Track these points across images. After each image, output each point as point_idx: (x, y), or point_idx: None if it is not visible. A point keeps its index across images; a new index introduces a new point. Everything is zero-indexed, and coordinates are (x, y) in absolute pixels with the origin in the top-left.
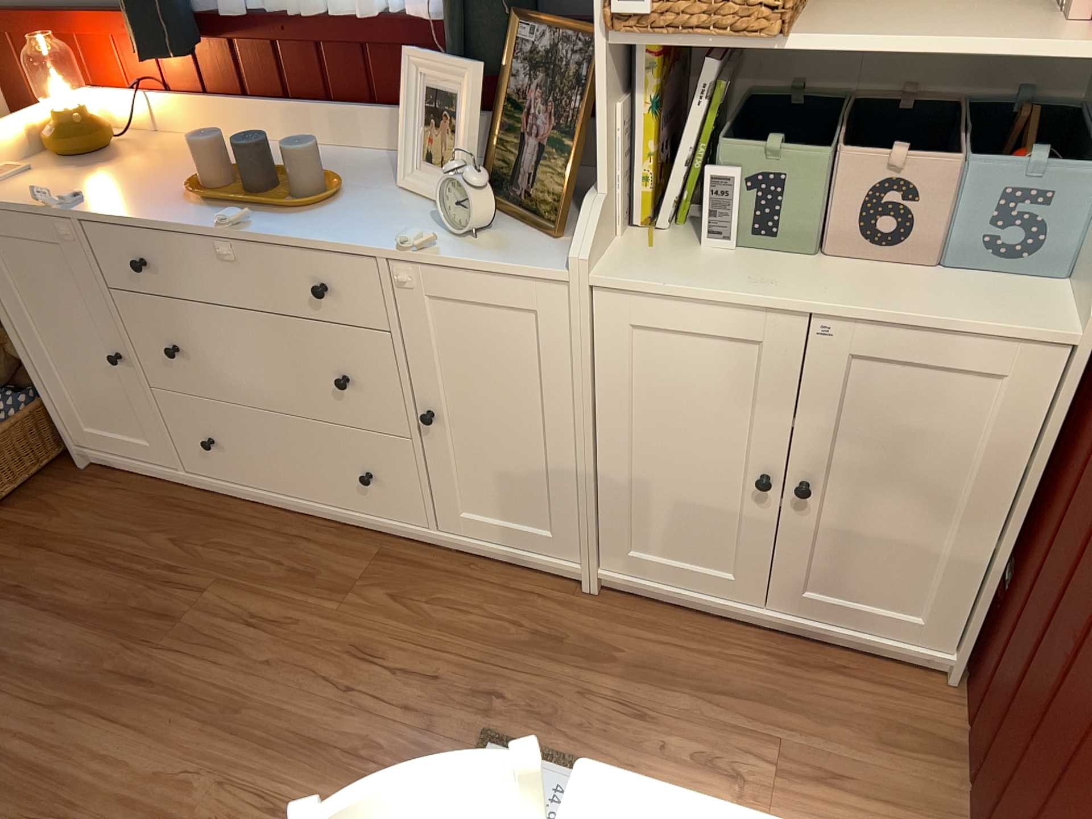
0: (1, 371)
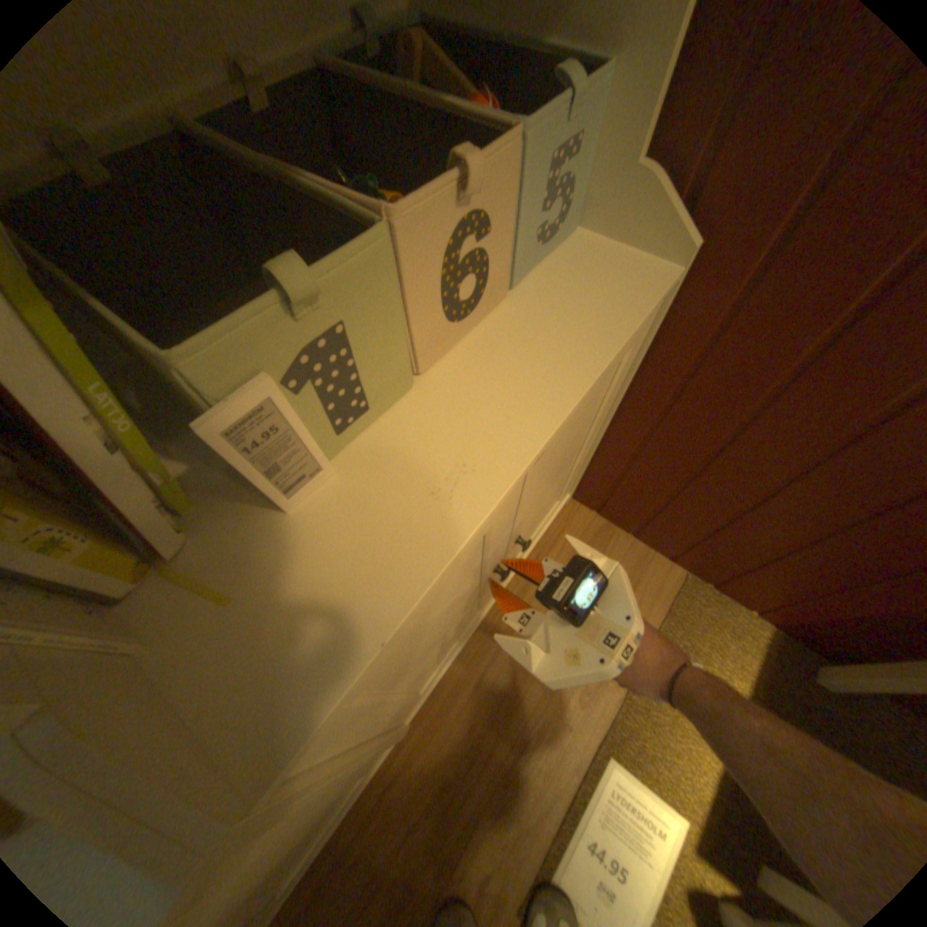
0: None
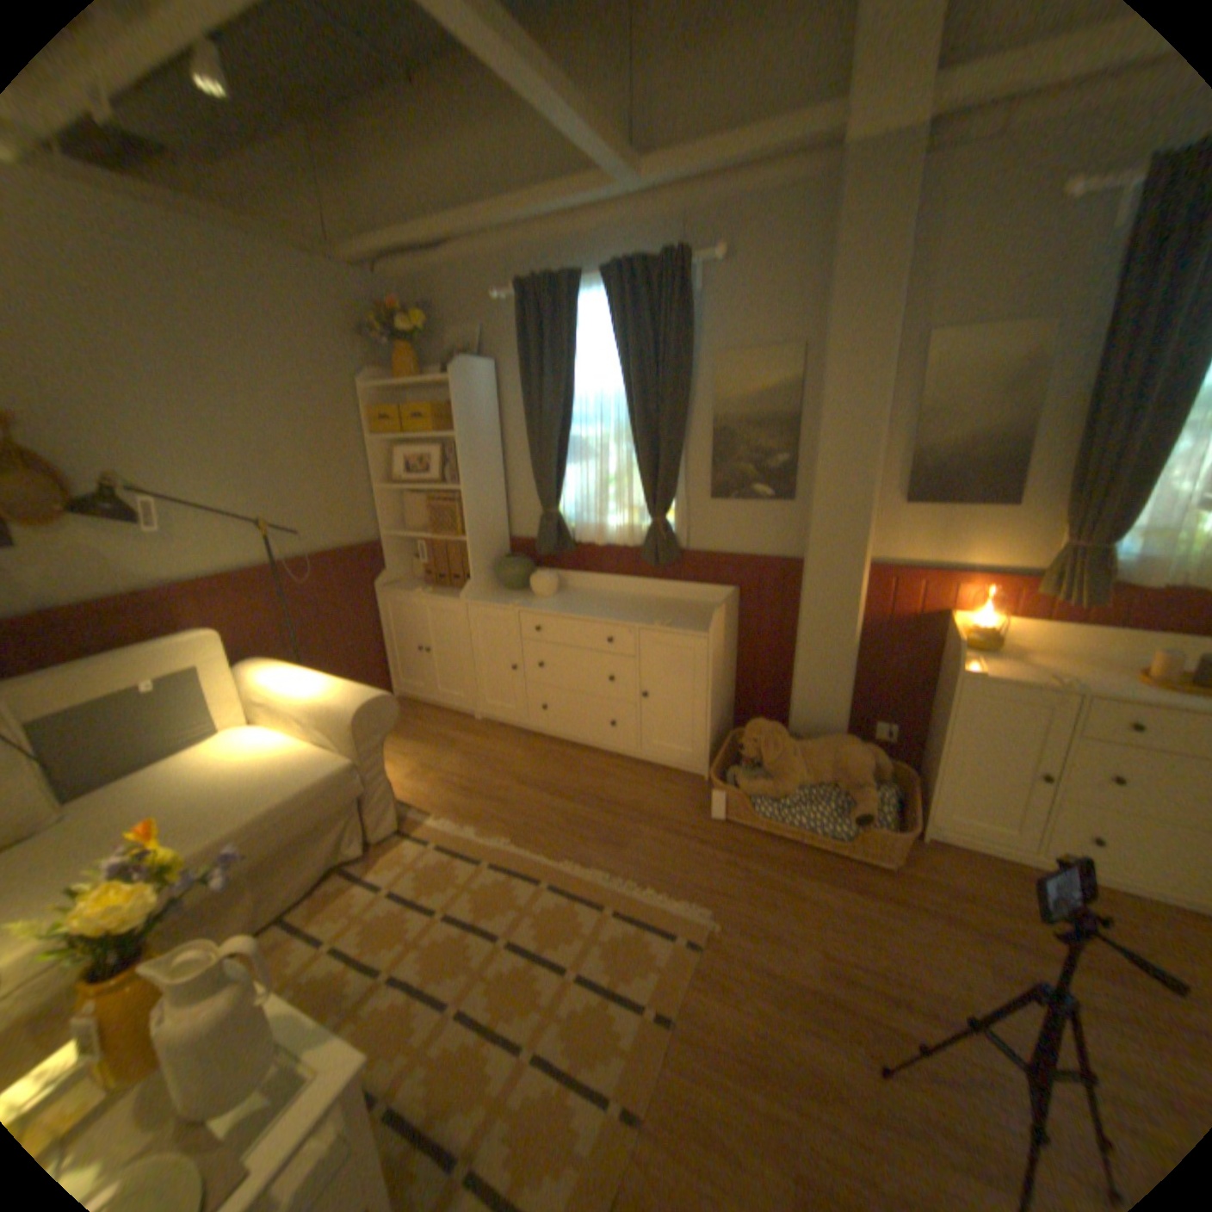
0: (873, 770)
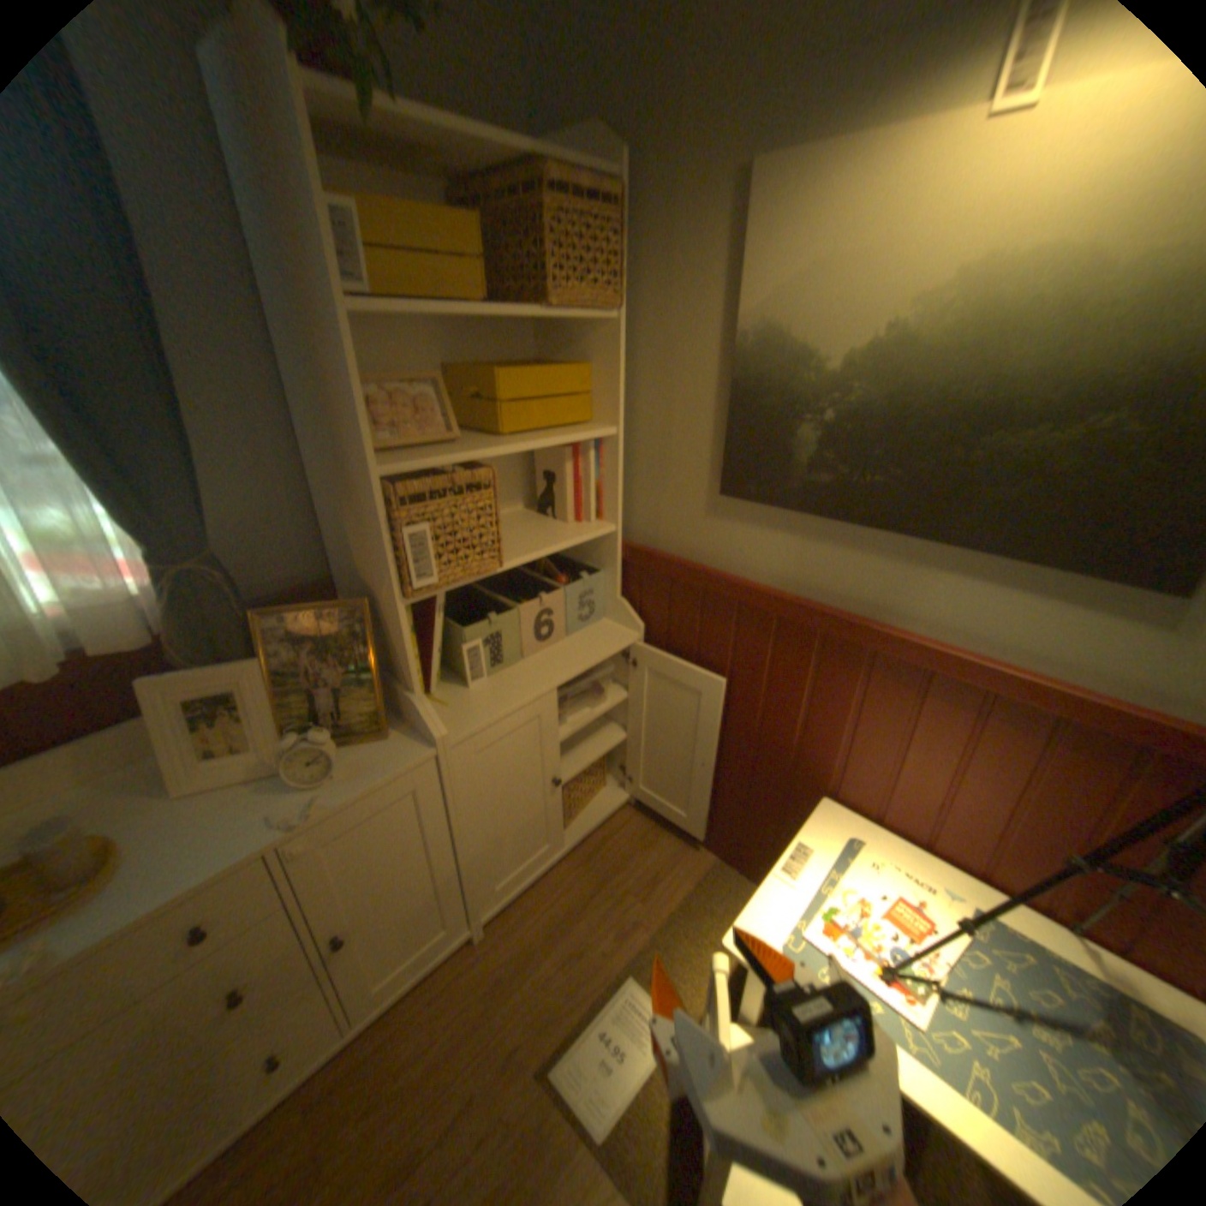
0: None
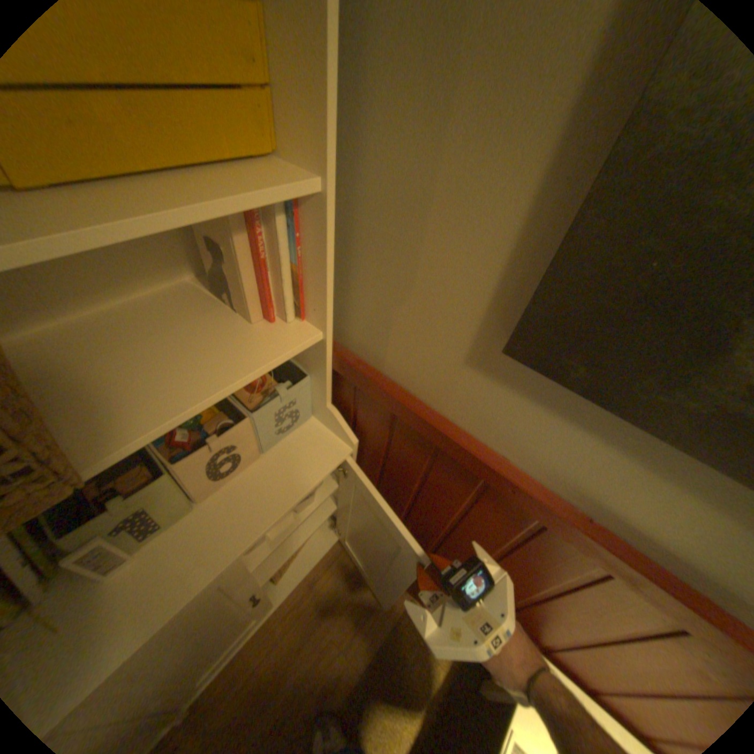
0: None
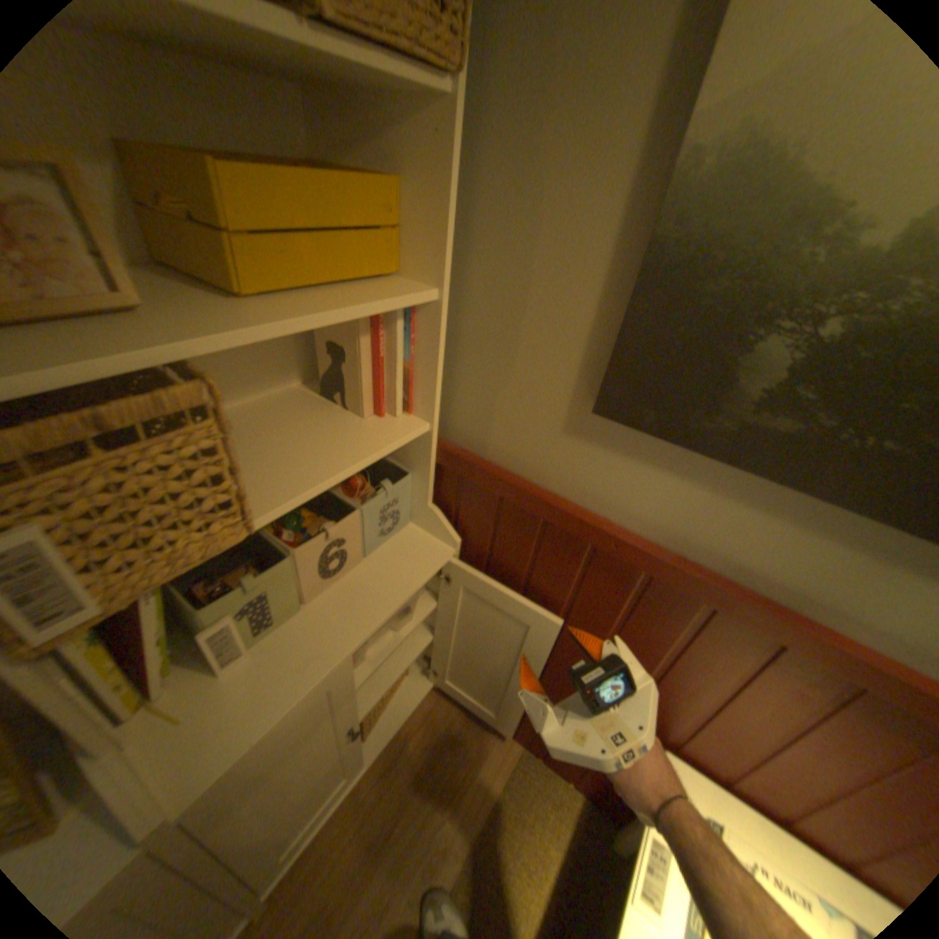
0: None
